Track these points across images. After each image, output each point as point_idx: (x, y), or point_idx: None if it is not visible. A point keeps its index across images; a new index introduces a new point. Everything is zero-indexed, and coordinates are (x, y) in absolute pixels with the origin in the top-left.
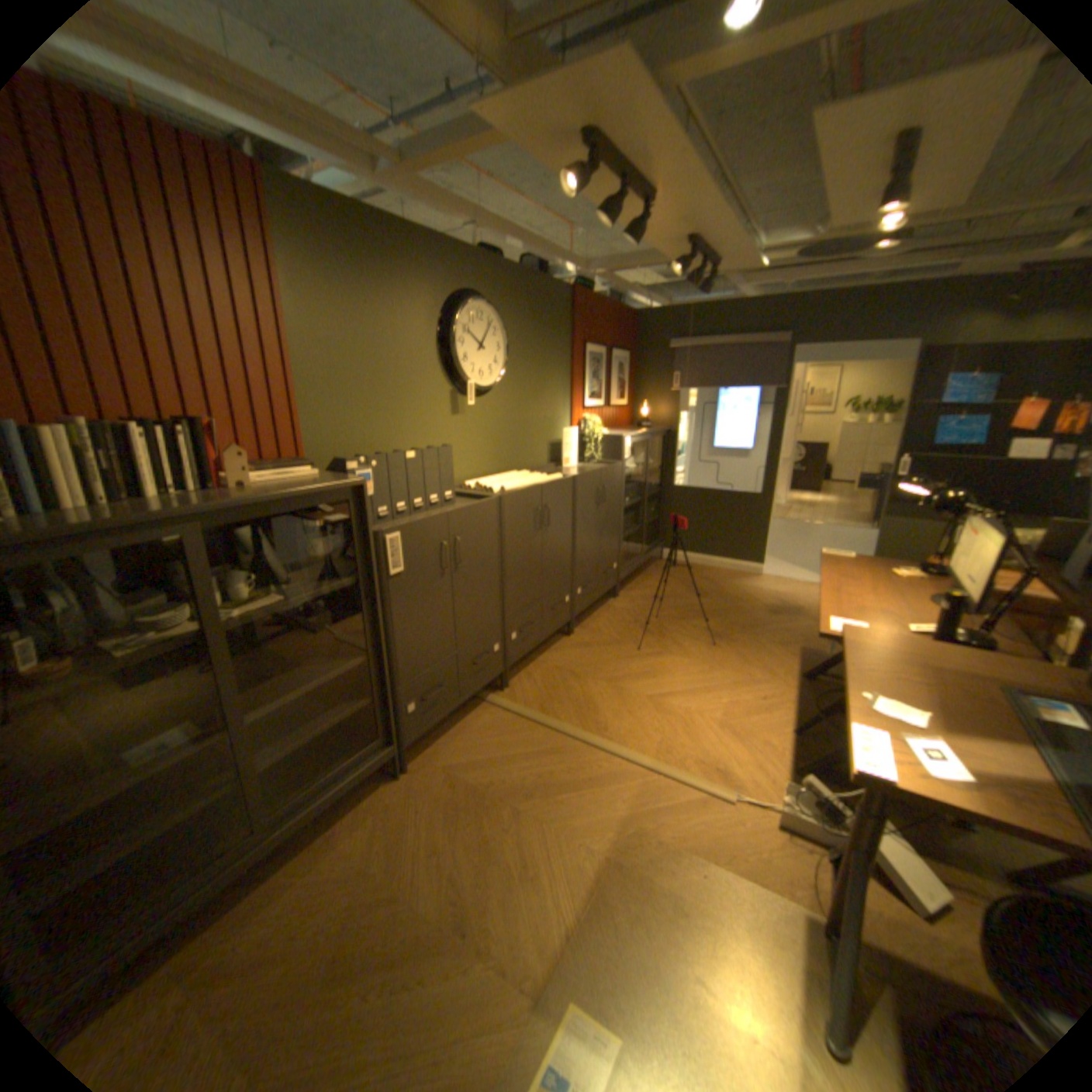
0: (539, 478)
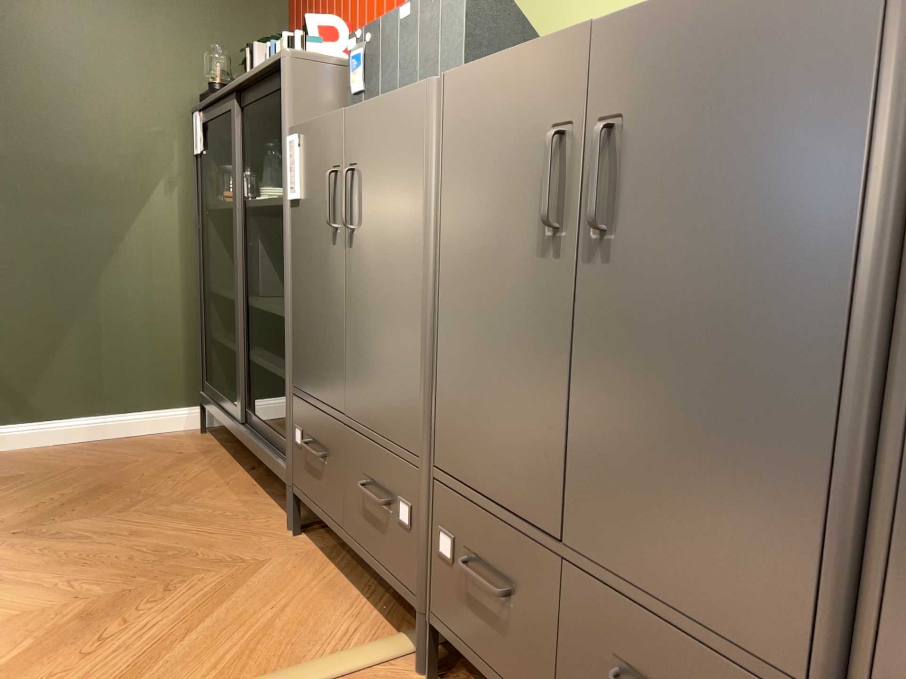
0: None
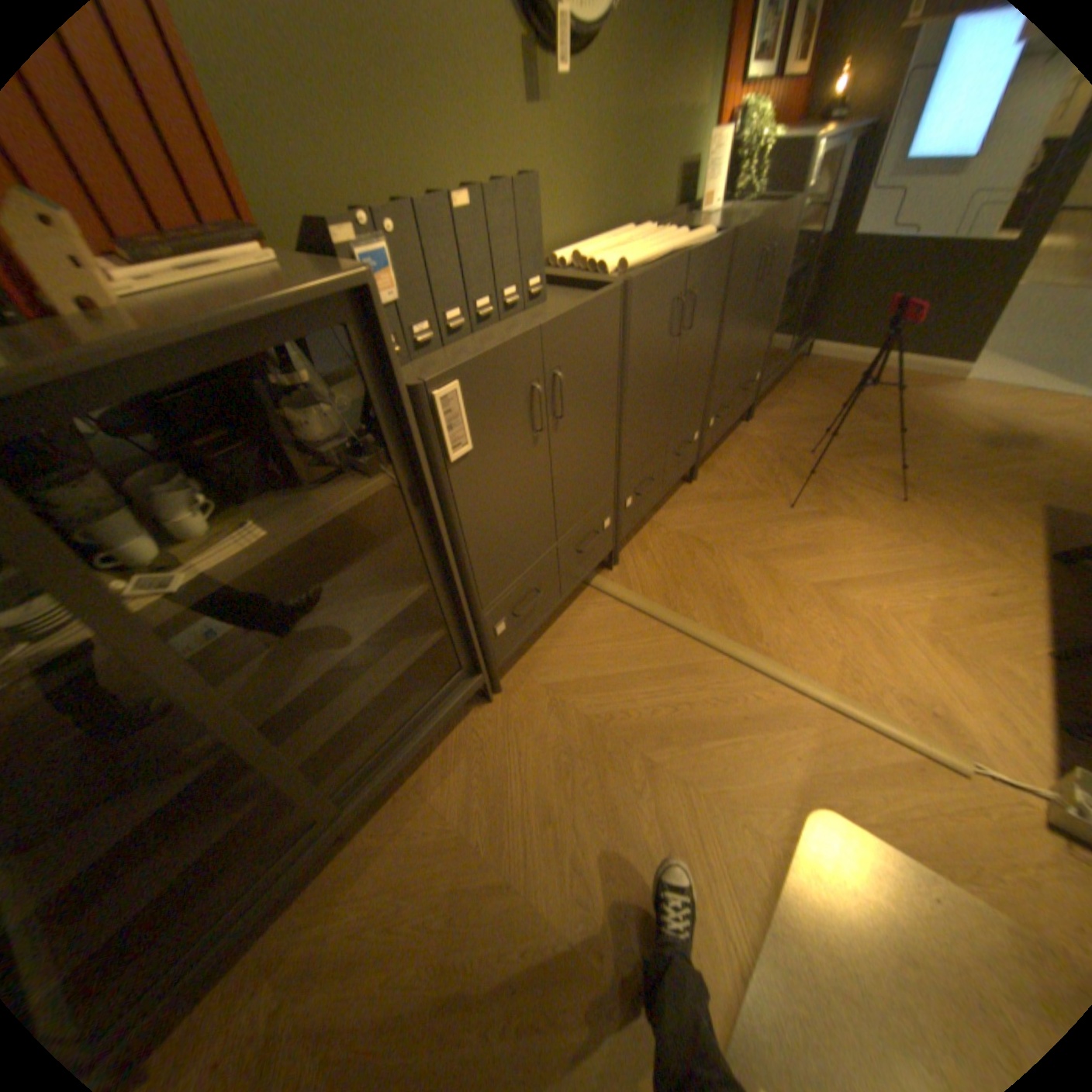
0: (676, 234)
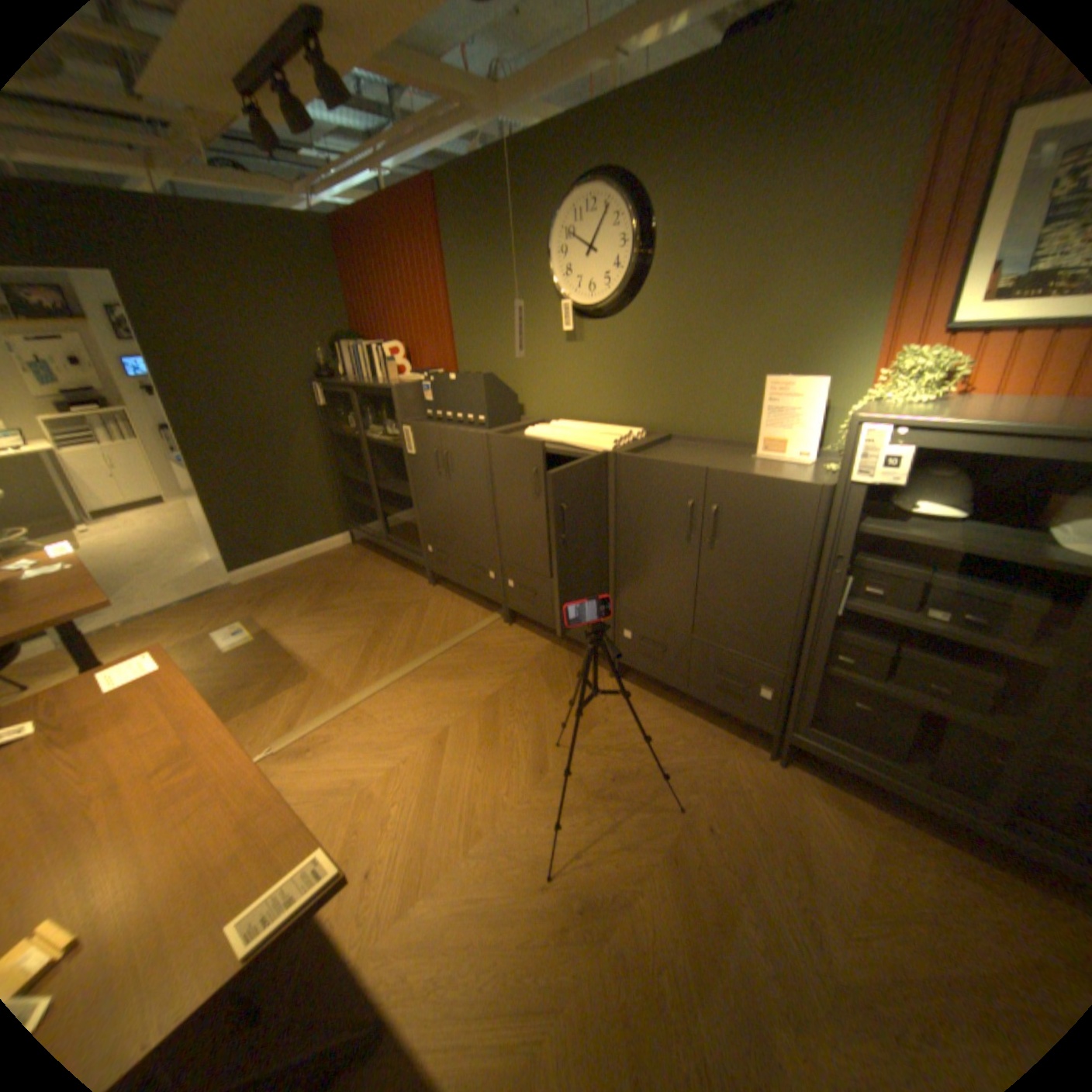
0: (598, 439)
